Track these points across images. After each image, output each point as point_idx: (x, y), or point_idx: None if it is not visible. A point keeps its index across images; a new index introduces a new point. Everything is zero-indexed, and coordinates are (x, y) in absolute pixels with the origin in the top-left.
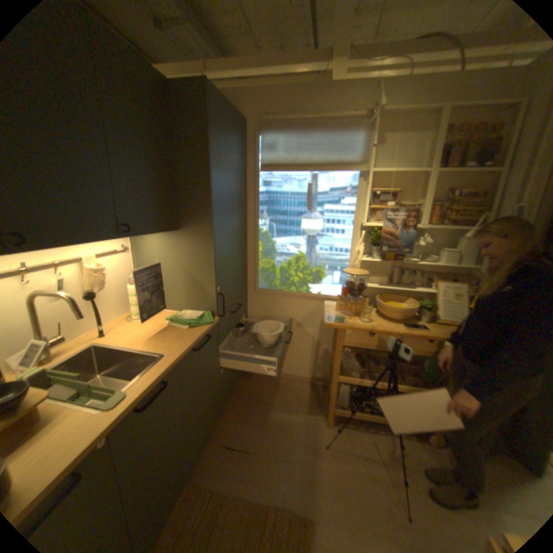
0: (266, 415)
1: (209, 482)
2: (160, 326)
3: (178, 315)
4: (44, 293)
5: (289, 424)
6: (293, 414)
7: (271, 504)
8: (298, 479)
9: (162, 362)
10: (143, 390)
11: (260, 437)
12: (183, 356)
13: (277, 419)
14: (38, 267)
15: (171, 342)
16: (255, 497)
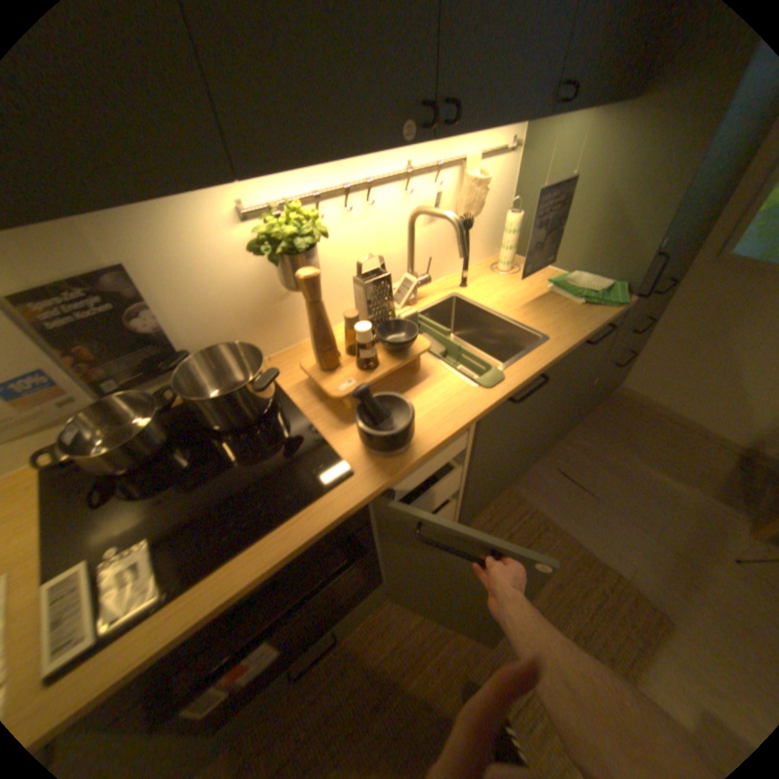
0: (636, 463)
1: (535, 497)
2: (538, 289)
3: (567, 276)
4: (429, 211)
5: (673, 493)
6: (686, 485)
7: (614, 567)
8: (667, 567)
9: (547, 346)
10: (522, 377)
11: (618, 487)
12: (577, 346)
13: (654, 478)
14: (421, 169)
15: (558, 319)
16: (593, 546)
